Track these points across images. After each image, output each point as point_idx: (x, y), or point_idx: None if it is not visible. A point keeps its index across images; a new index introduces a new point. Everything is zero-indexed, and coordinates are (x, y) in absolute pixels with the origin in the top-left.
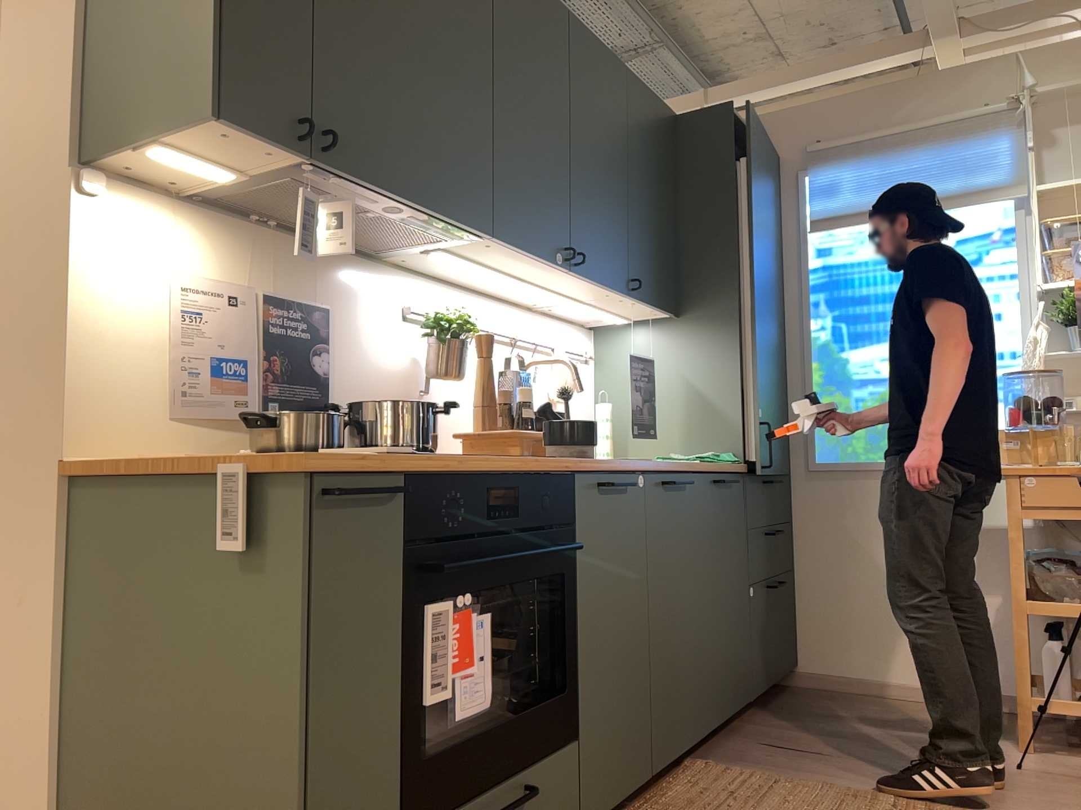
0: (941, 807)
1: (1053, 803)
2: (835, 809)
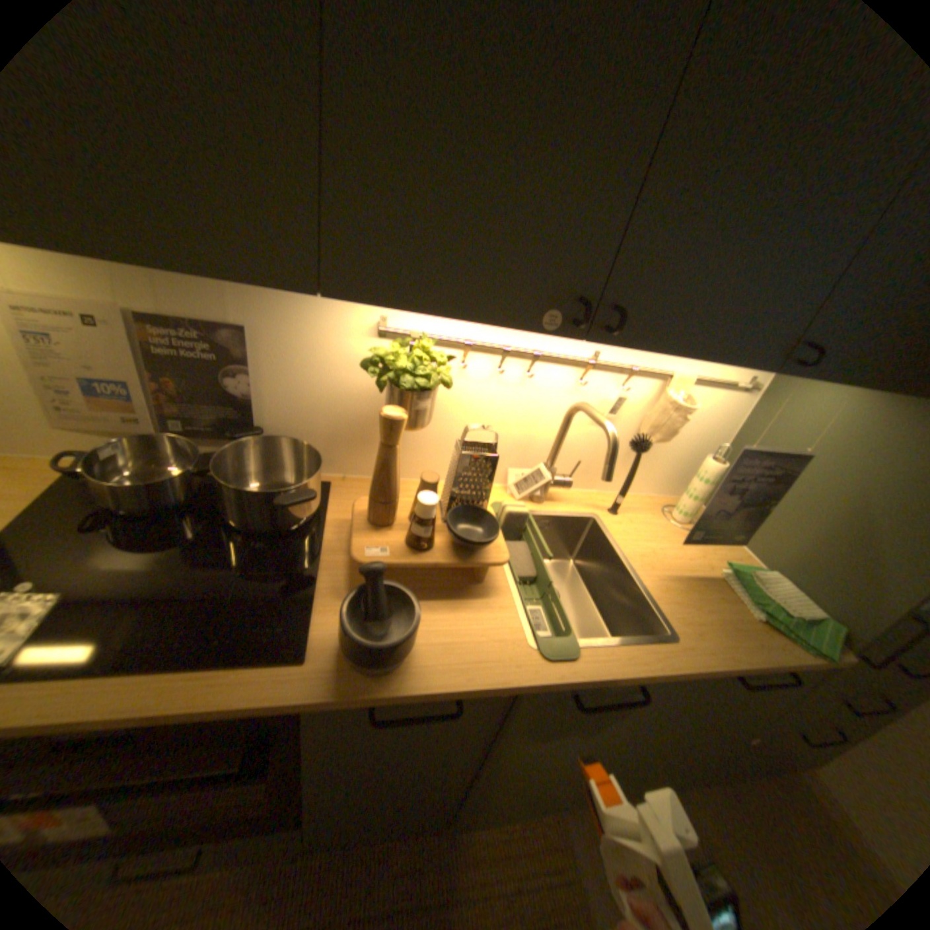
0: None
1: None
2: None
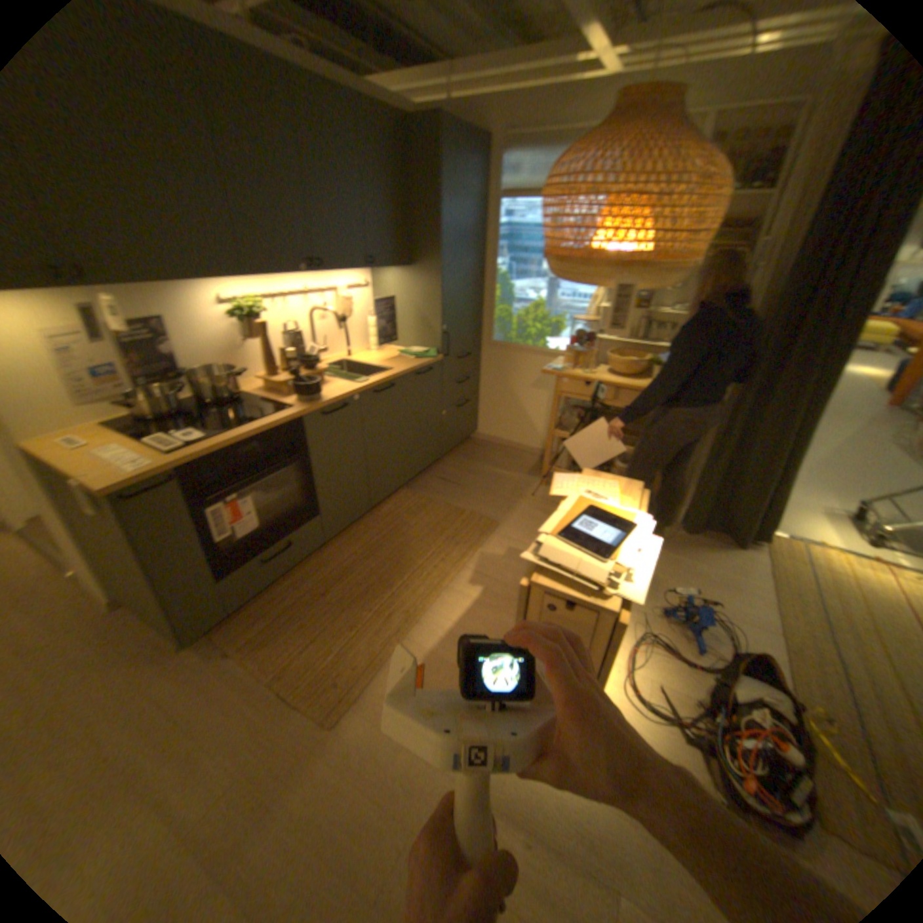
0: (484, 519)
1: (530, 516)
2: (443, 520)
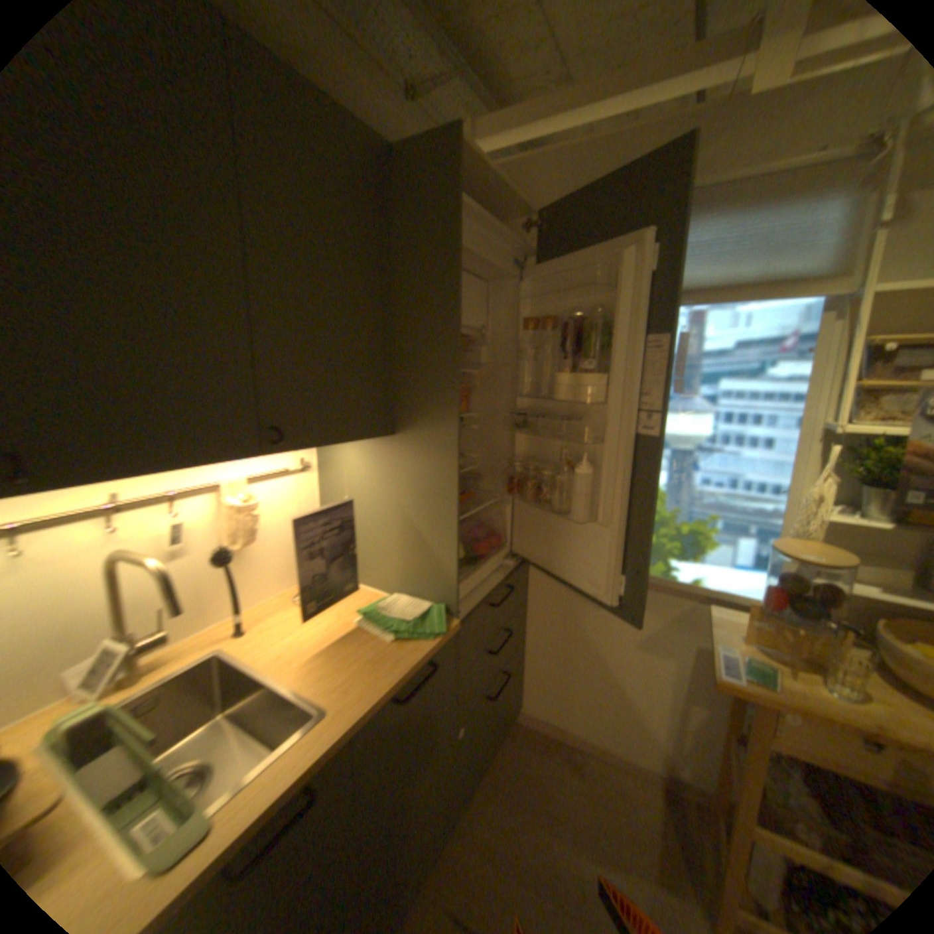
0: None
1: None
2: None
